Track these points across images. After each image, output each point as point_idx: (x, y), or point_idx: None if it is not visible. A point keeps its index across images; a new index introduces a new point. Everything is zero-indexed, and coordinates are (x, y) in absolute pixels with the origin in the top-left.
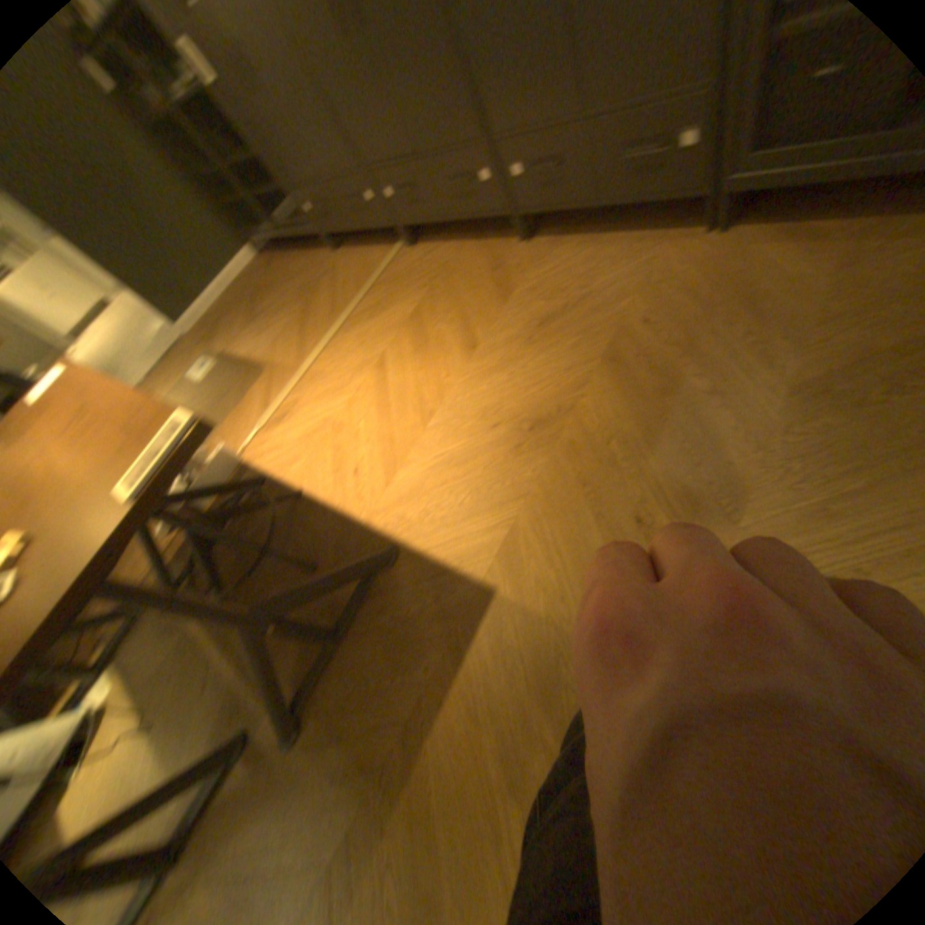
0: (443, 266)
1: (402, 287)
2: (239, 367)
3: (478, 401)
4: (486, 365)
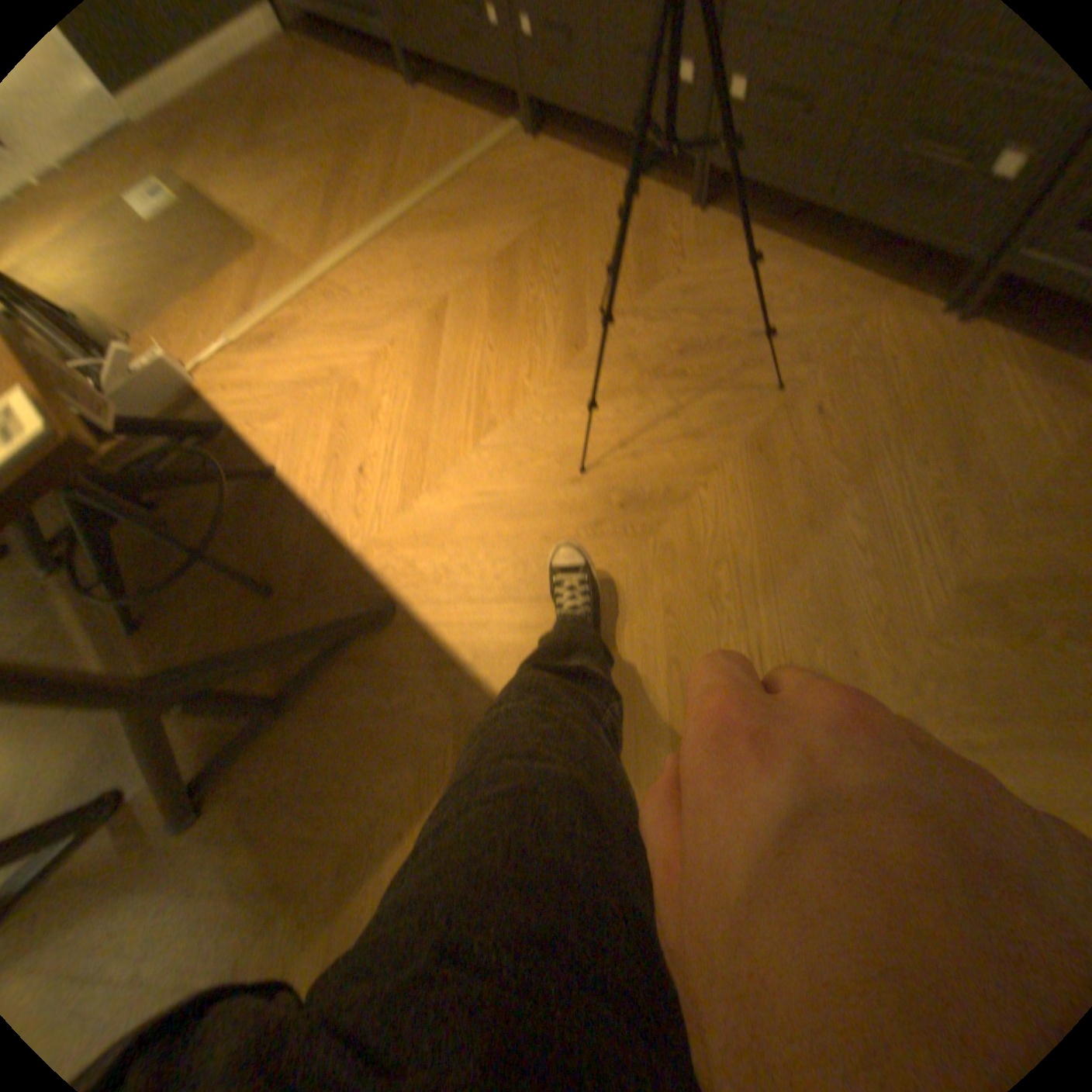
0: (570, 189)
1: (501, 196)
2: (216, 216)
3: (563, 429)
4: (590, 378)
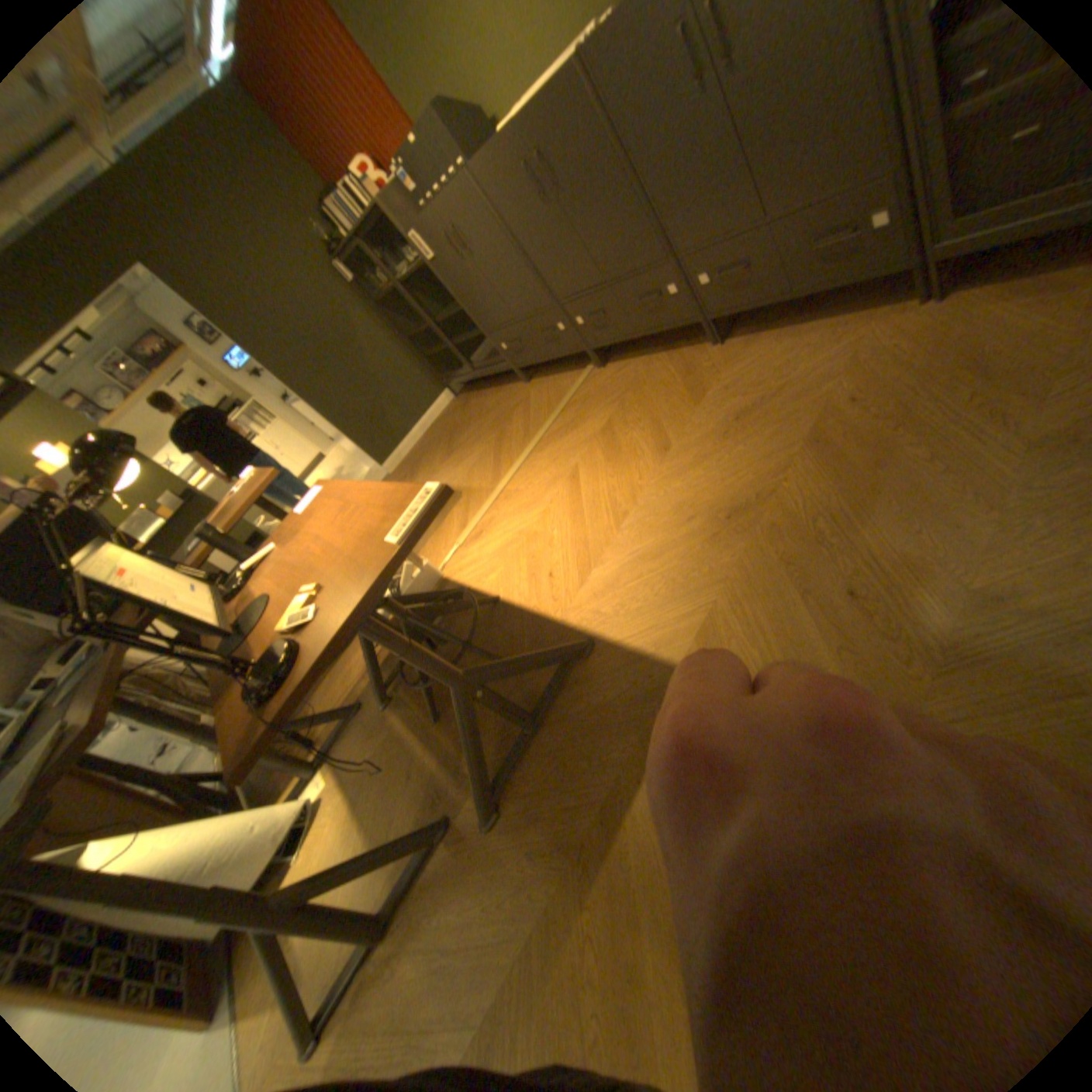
0: (636, 378)
1: (595, 403)
2: None
3: (674, 496)
4: (682, 462)
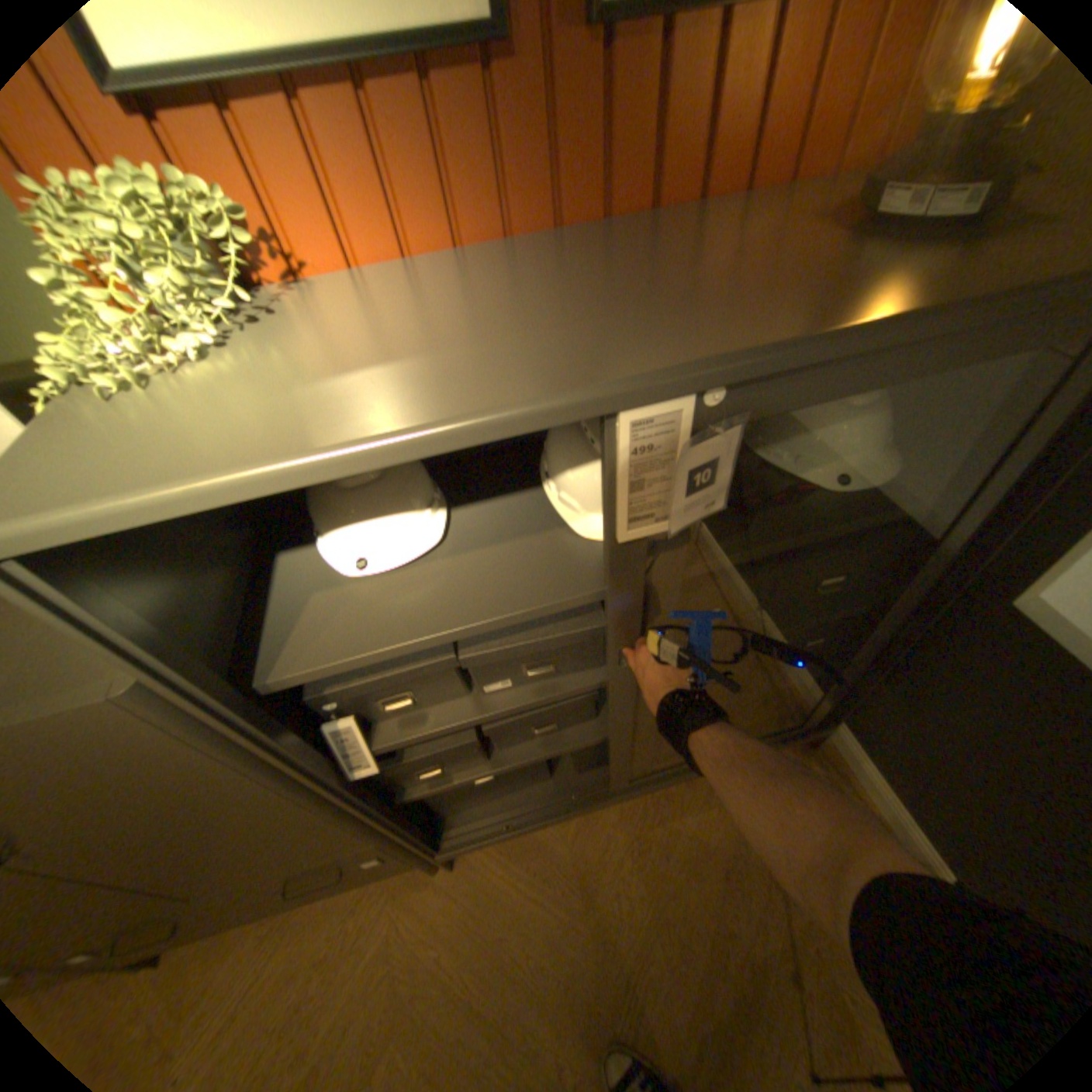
0: None
1: None
2: None
3: None
4: None
